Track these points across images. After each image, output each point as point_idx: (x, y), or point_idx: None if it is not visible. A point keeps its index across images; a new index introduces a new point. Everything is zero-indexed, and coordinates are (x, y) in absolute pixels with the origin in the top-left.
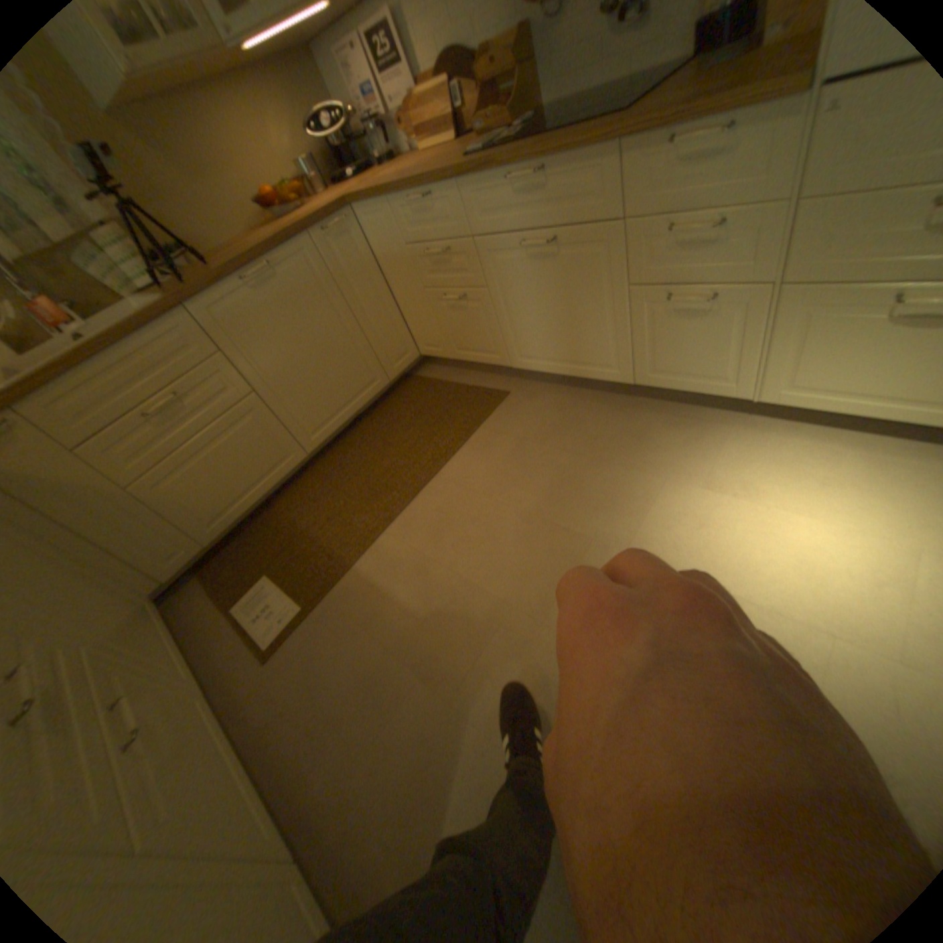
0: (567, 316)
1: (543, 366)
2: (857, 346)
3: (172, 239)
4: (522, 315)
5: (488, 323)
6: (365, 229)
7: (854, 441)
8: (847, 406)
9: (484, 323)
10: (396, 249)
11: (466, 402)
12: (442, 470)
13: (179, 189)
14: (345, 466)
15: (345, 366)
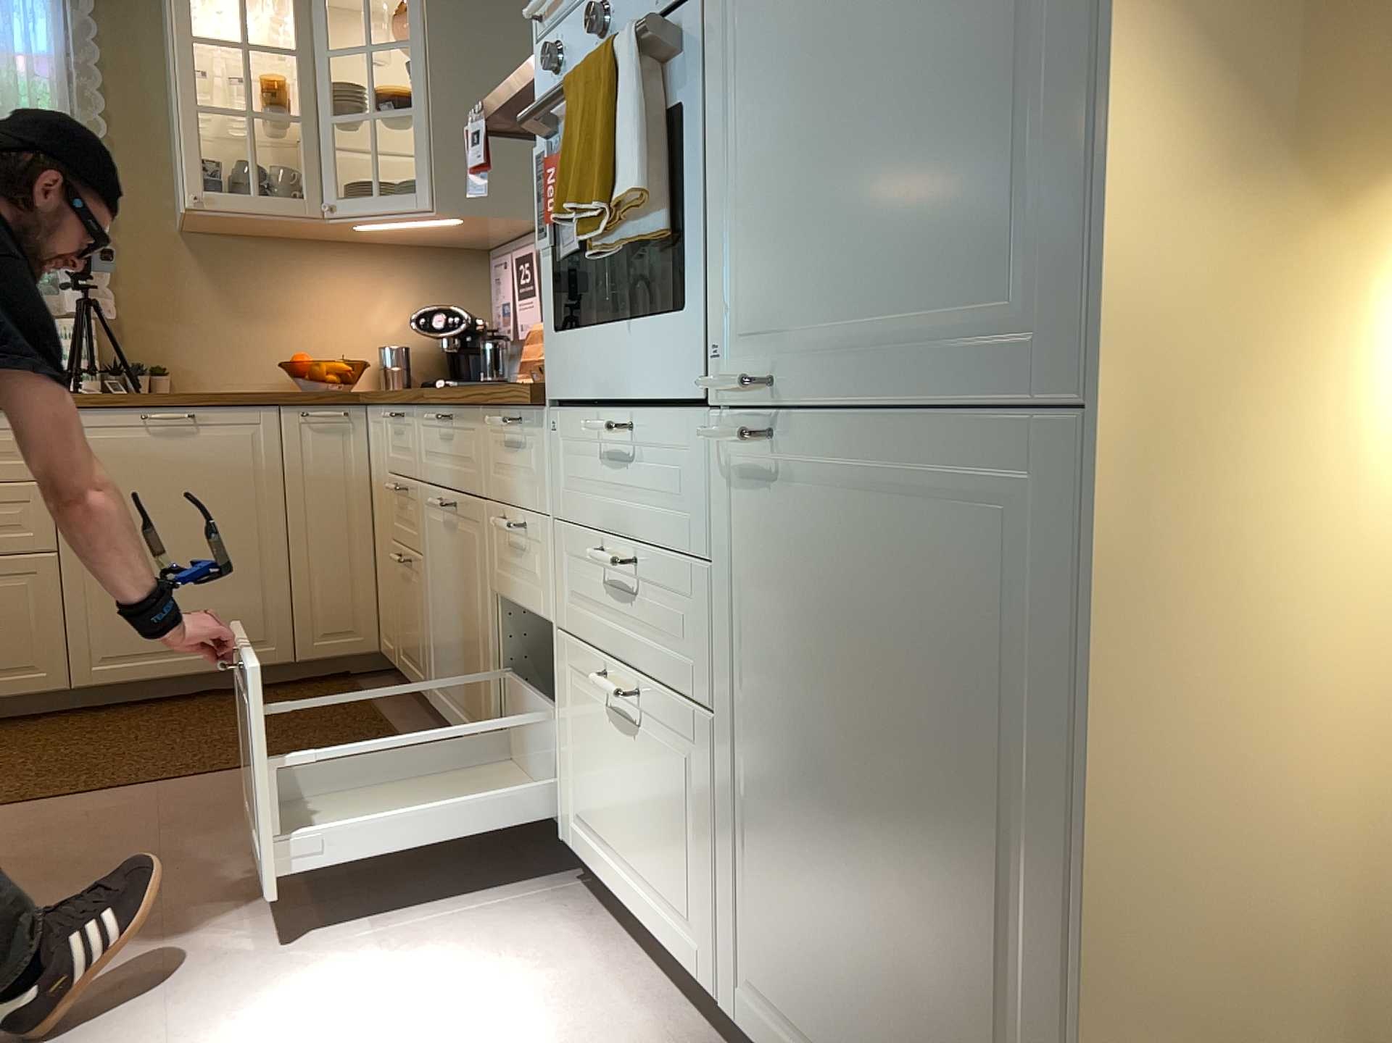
0: (461, 627)
1: (447, 711)
2: (602, 757)
3: (158, 366)
4: (438, 611)
5: (421, 615)
6: (370, 442)
7: (625, 966)
8: (612, 879)
9: (419, 615)
10: (382, 476)
11: (342, 730)
12: (175, 783)
13: (210, 323)
14: (99, 733)
15: (227, 596)
